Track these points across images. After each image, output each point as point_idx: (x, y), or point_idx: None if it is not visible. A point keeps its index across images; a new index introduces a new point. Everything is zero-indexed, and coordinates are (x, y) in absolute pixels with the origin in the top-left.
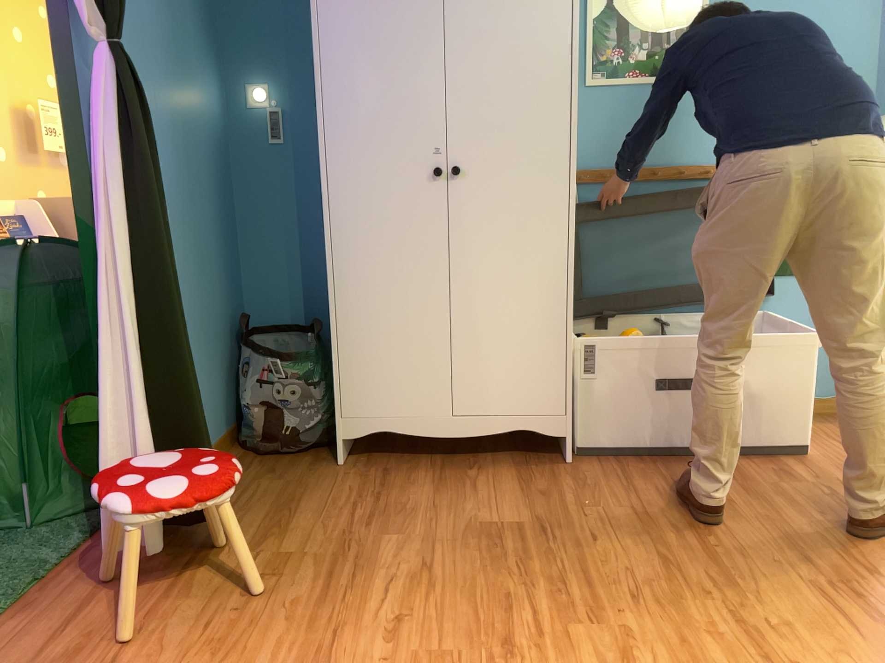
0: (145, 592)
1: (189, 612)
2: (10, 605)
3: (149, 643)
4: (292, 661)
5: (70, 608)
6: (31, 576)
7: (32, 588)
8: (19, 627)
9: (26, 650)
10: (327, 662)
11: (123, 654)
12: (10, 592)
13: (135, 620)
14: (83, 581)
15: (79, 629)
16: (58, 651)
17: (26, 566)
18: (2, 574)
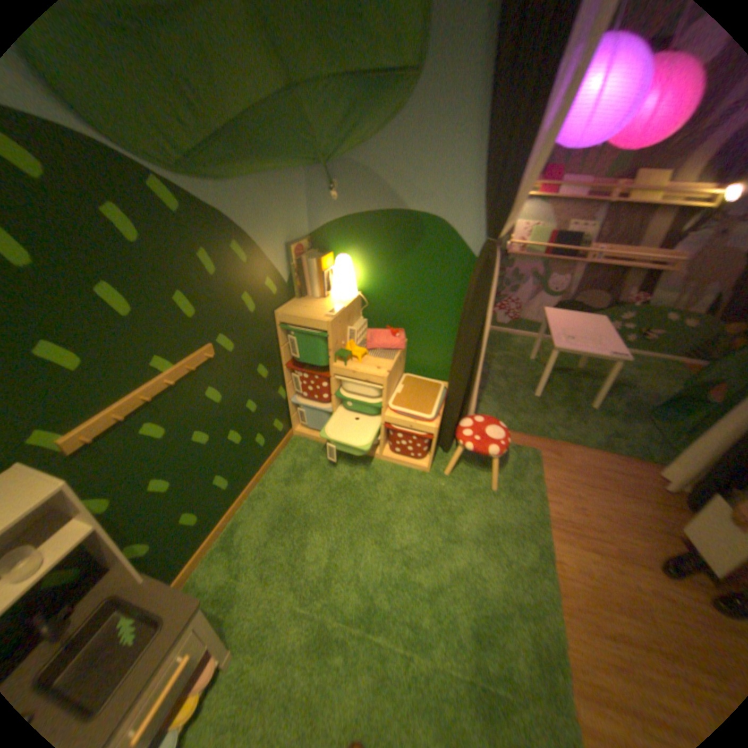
0: (648, 497)
1: (641, 513)
2: (622, 457)
3: (618, 502)
4: (625, 552)
5: (628, 475)
6: (639, 458)
7: (634, 461)
8: (612, 463)
9: (602, 468)
10: (629, 566)
11: (610, 495)
12: (627, 455)
13: (629, 496)
14: (645, 475)
15: (617, 480)
16: (605, 476)
17: (644, 455)
18: (637, 450)
